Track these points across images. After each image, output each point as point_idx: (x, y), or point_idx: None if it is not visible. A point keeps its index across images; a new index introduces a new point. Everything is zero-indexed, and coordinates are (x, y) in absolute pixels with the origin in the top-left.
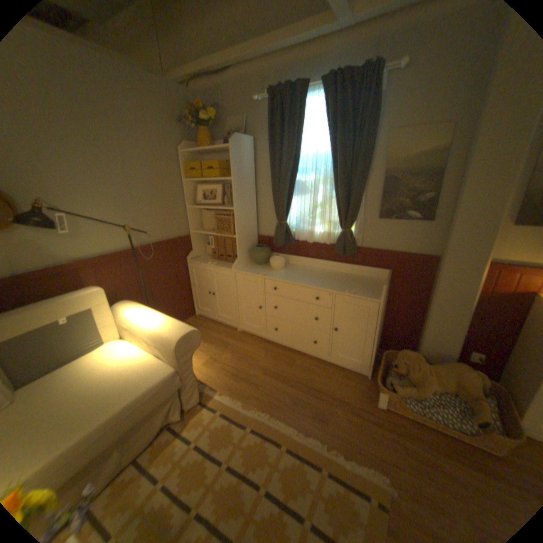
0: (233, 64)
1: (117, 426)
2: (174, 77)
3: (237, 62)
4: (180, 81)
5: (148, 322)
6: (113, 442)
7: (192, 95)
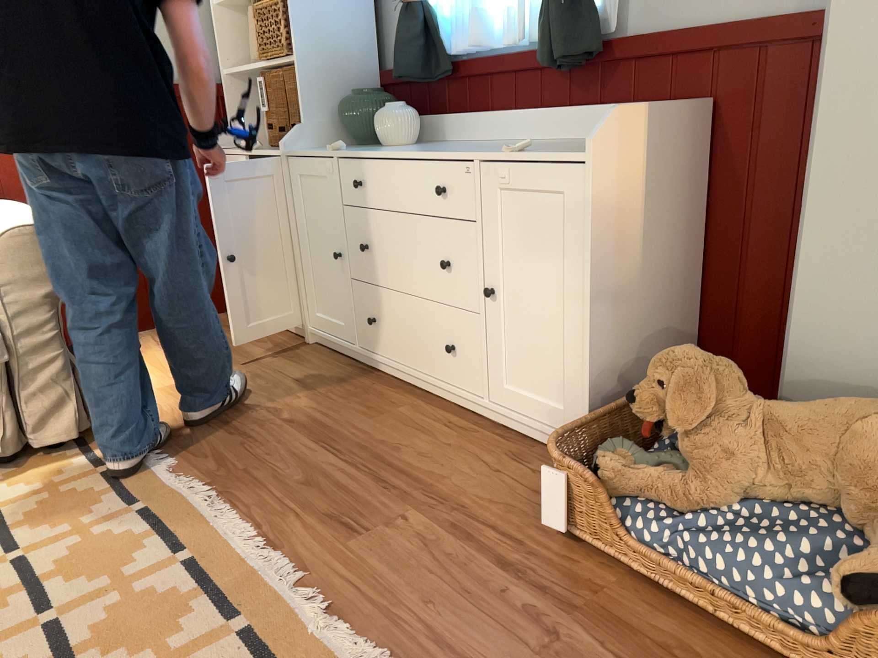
0: None
1: None
2: None
3: None
4: None
5: None
6: None
7: None
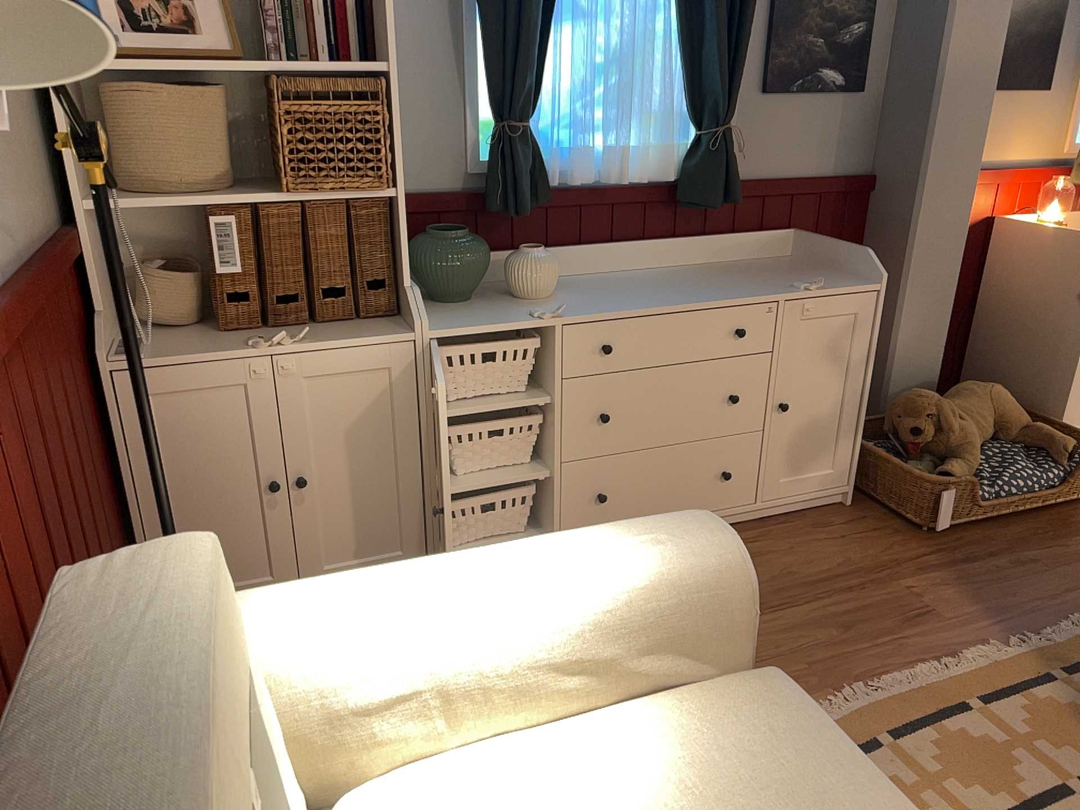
0: None
1: None
2: None
3: None
4: None
5: (517, 586)
6: None
7: None
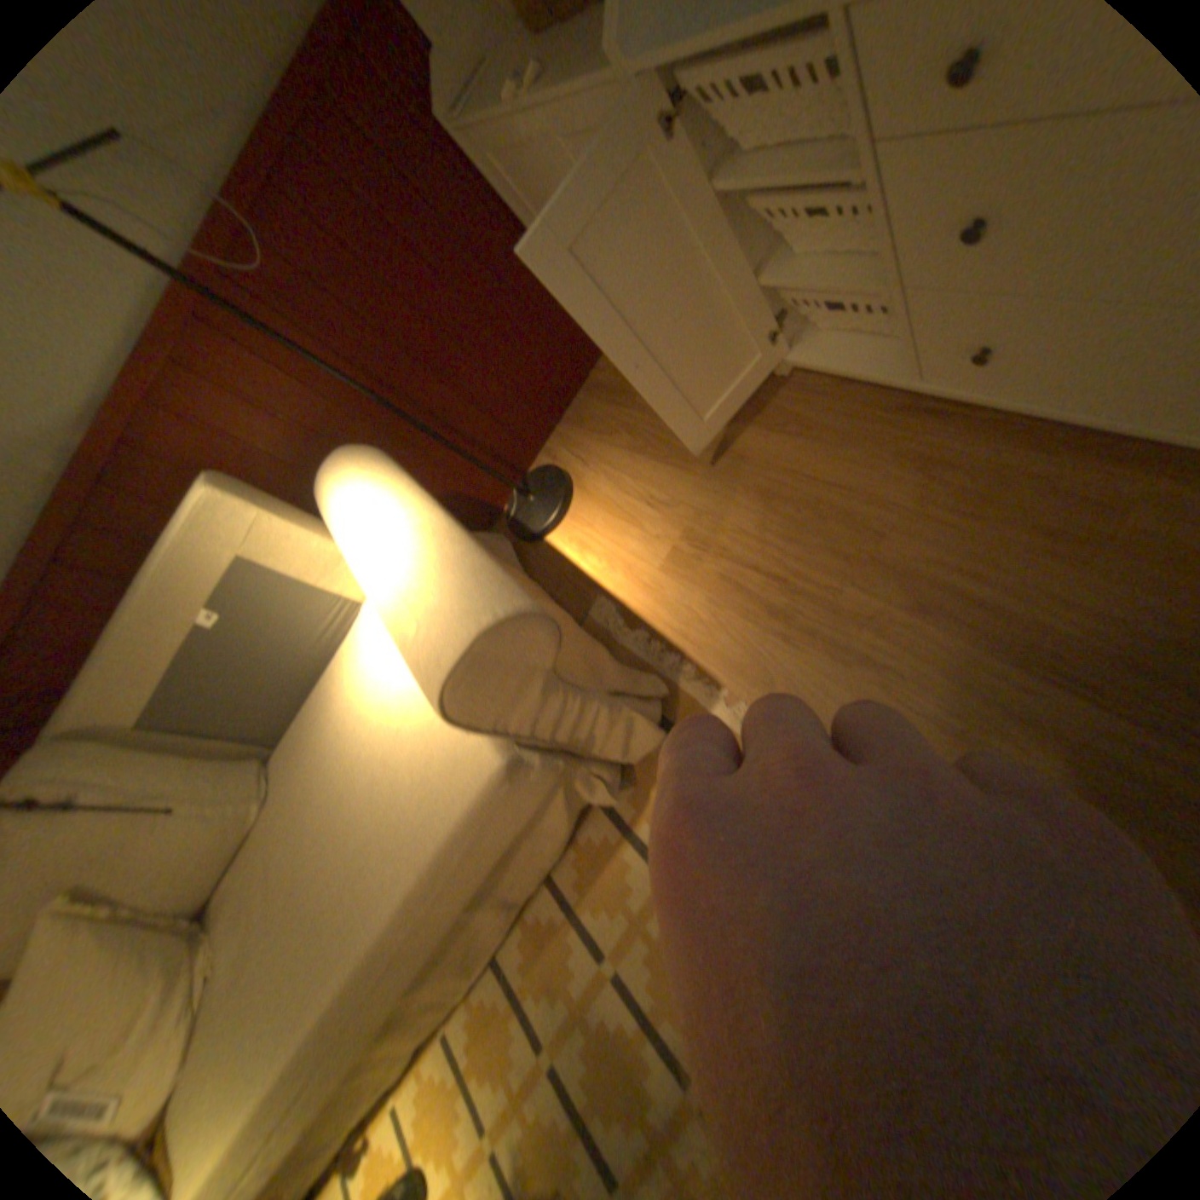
0: None
1: (416, 931)
2: None
3: None
4: None
5: (372, 573)
6: (439, 939)
7: None
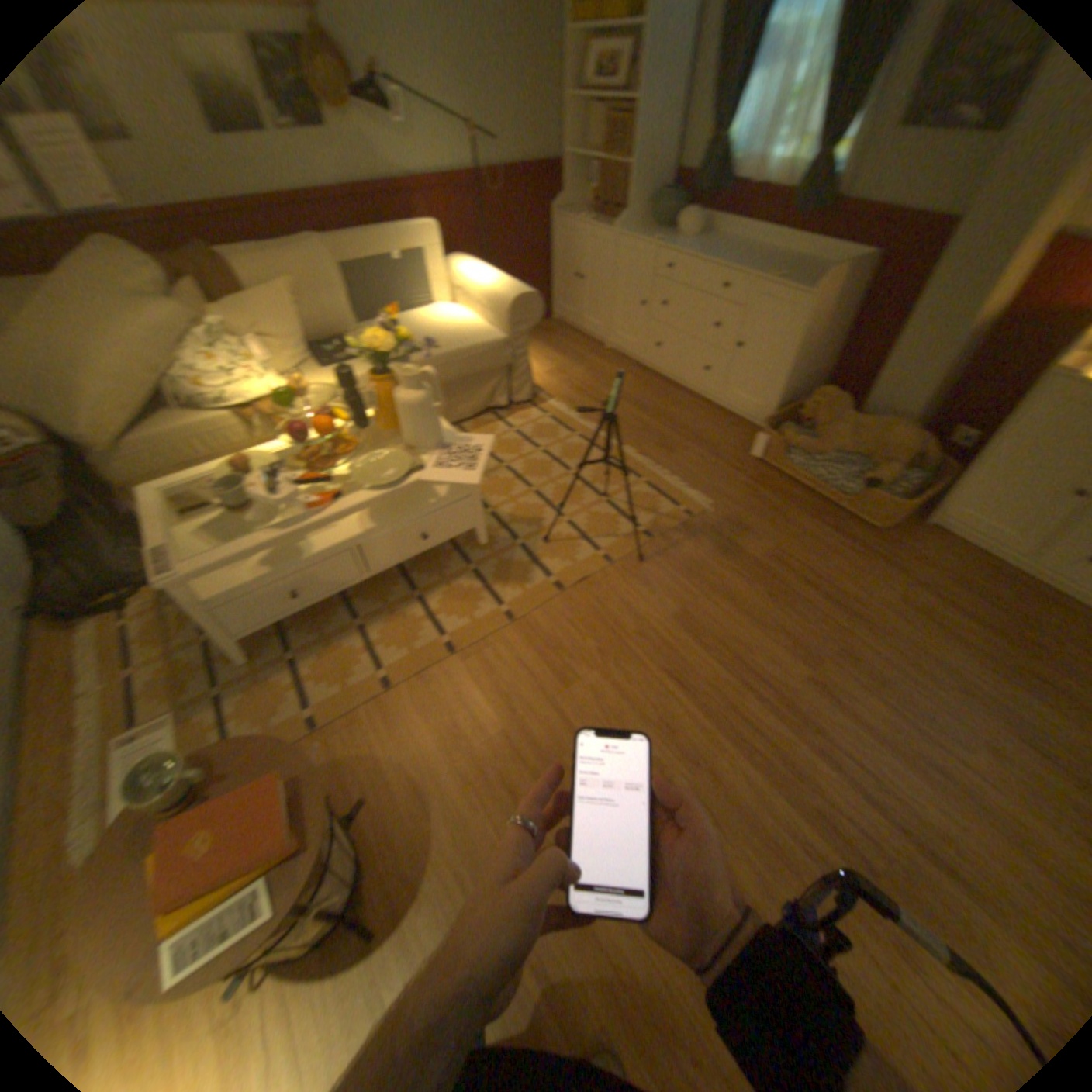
0: None
1: (445, 368)
2: None
3: None
4: None
5: (482, 280)
6: (440, 384)
7: None
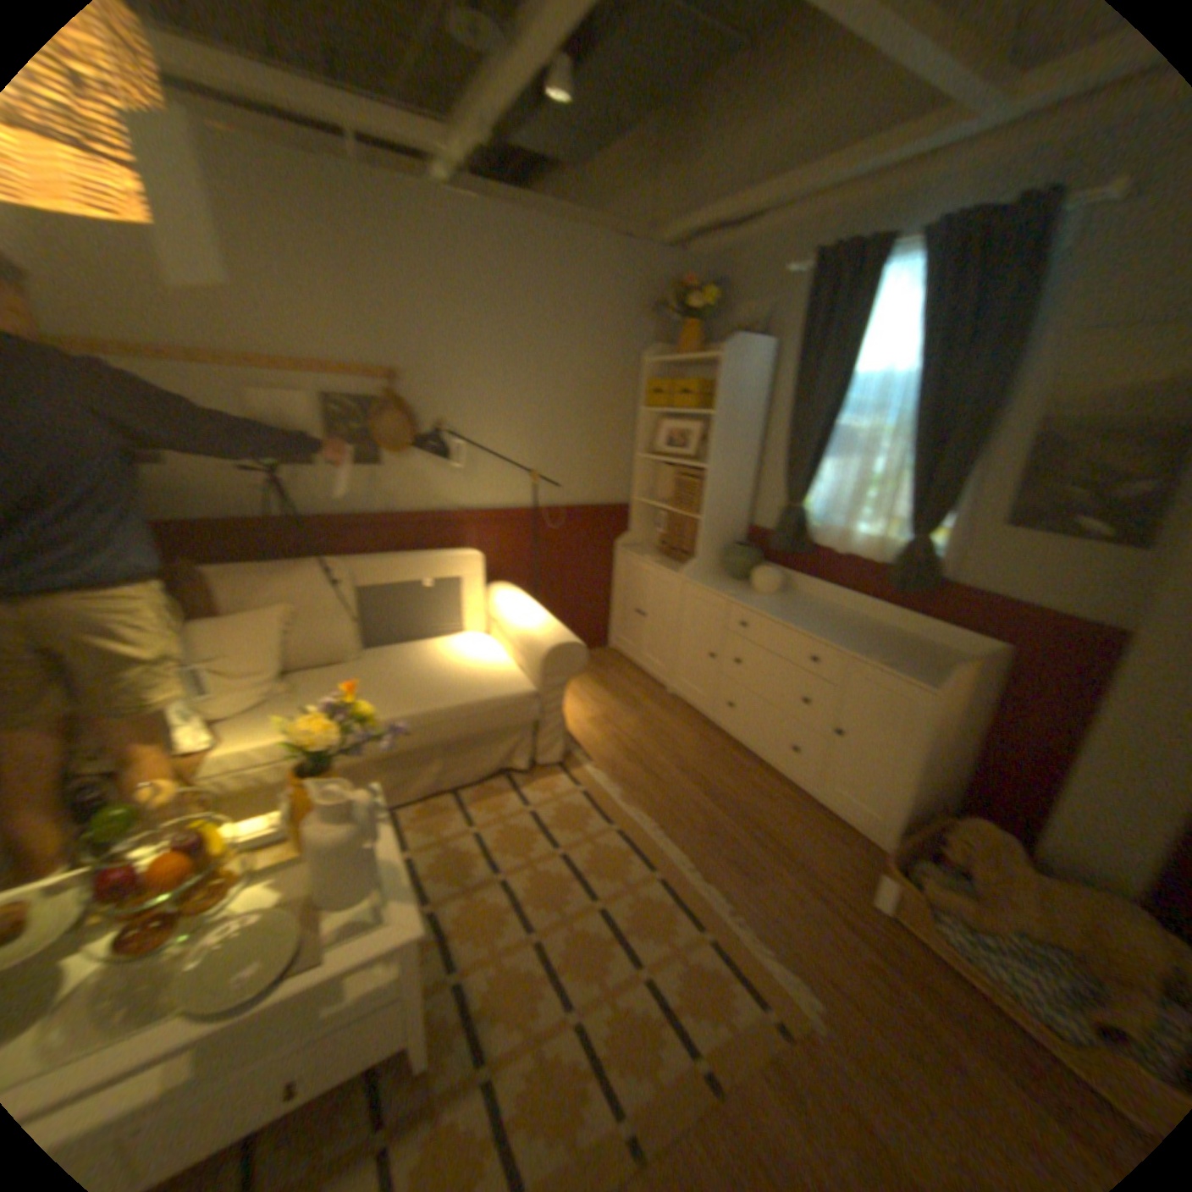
0: (770, 208)
1: (450, 724)
2: (669, 236)
3: (778, 205)
4: (679, 242)
5: (525, 617)
6: (440, 744)
7: (691, 266)
